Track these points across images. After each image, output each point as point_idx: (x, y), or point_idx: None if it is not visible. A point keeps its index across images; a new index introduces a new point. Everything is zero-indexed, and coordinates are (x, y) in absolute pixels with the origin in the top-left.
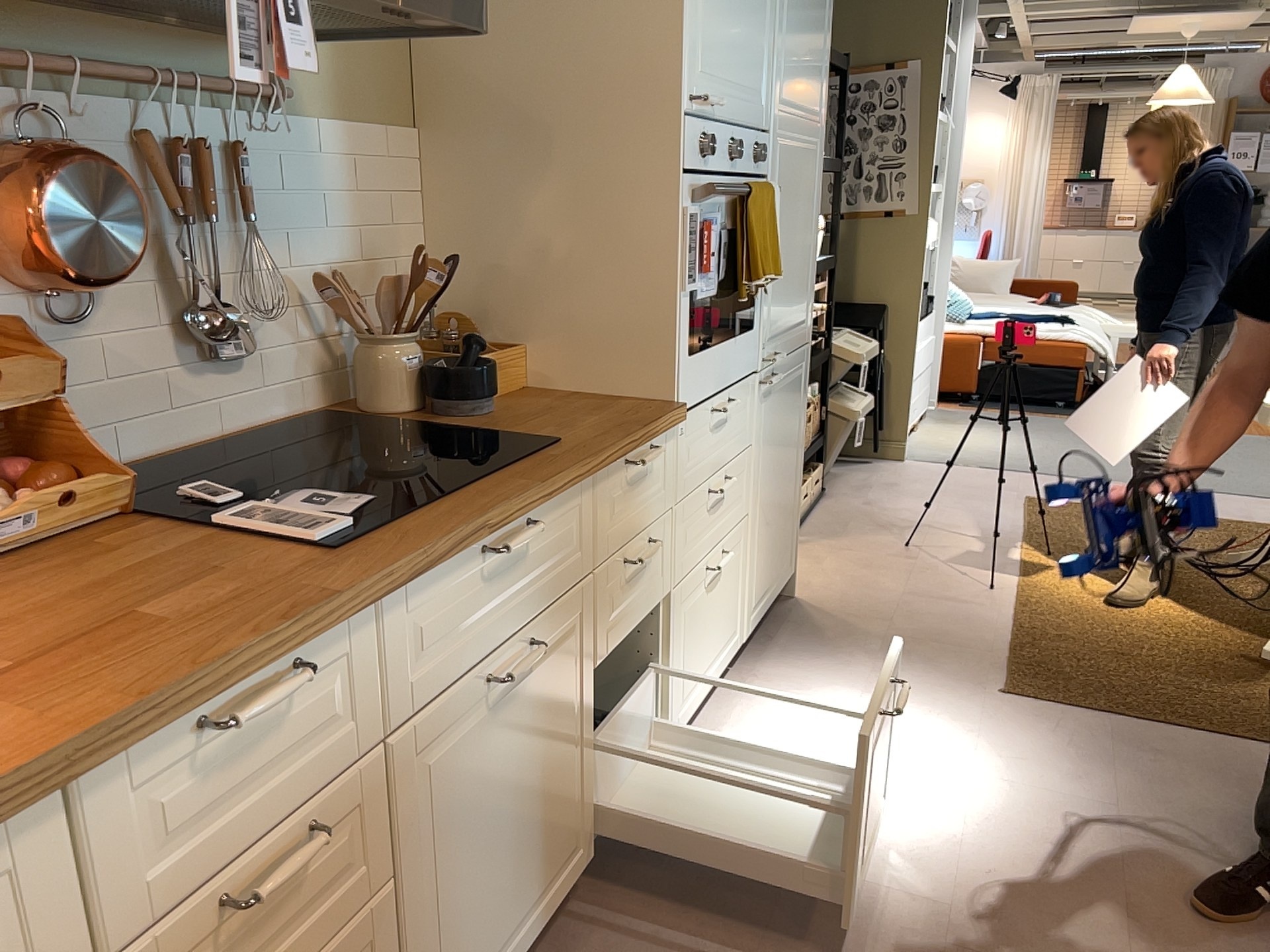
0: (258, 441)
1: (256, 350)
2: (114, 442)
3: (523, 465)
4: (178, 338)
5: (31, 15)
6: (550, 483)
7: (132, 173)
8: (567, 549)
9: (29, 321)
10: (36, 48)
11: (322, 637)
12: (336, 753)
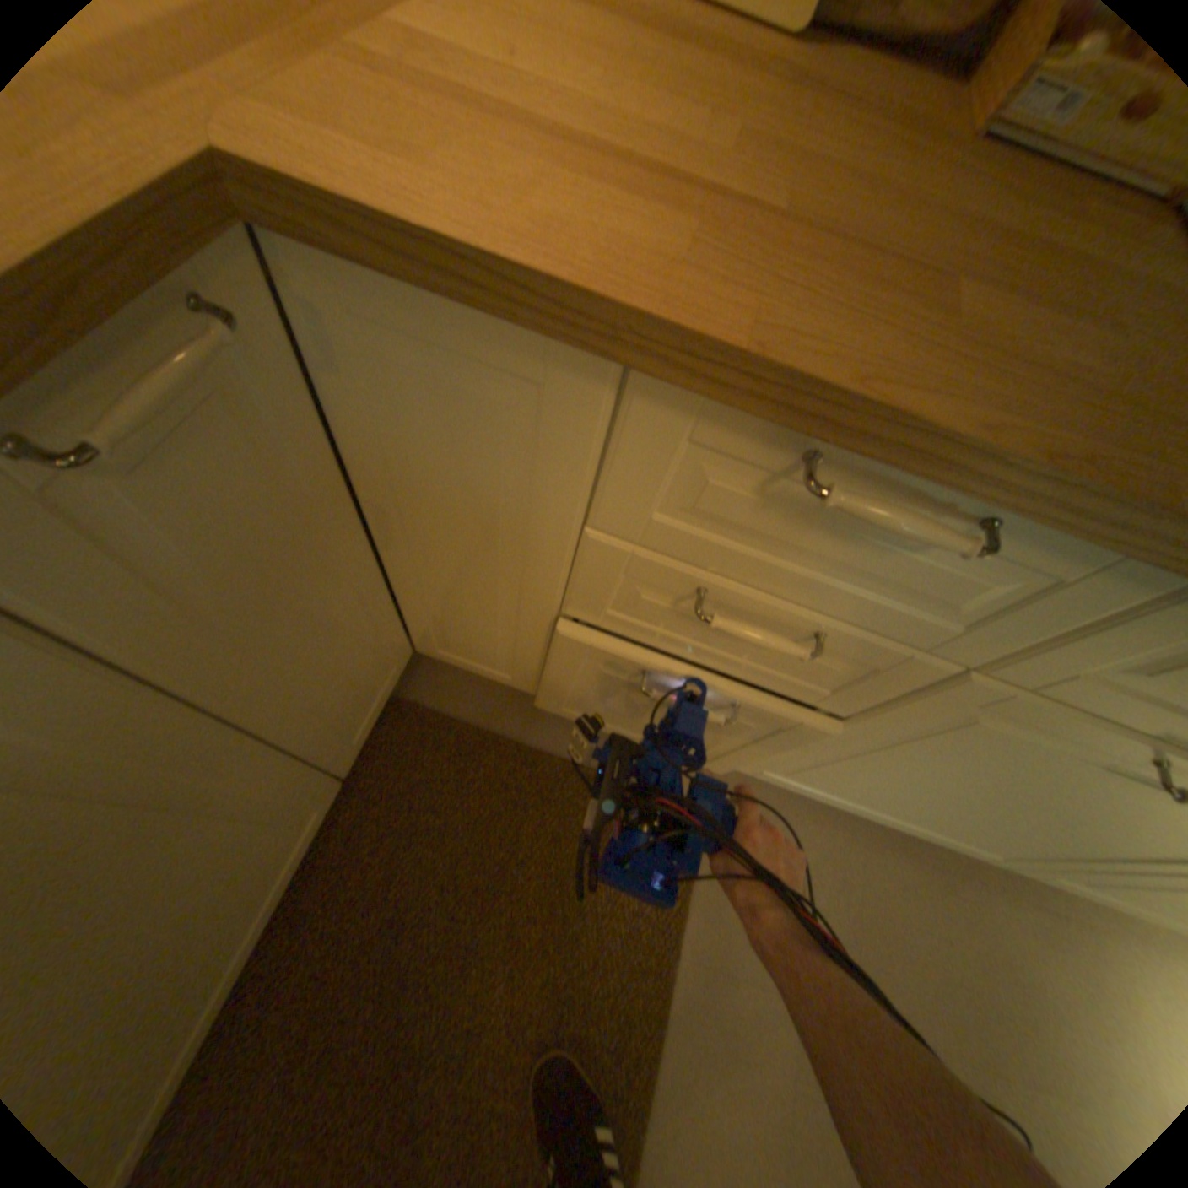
0: None
1: None
2: None
3: None
4: None
5: None
6: None
7: None
8: None
9: None
10: None
11: (1066, 528)
12: (912, 624)
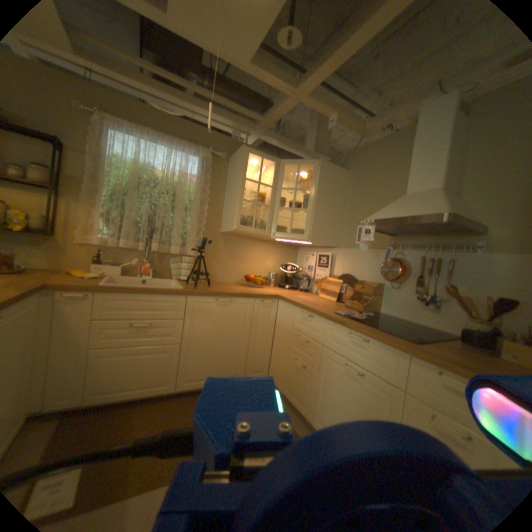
0: (428, 330)
1: (444, 310)
2: (397, 312)
3: (387, 334)
4: (421, 299)
5: (407, 237)
6: (373, 334)
7: (418, 263)
8: (388, 367)
9: (389, 285)
10: (406, 242)
11: (313, 314)
12: (314, 336)
